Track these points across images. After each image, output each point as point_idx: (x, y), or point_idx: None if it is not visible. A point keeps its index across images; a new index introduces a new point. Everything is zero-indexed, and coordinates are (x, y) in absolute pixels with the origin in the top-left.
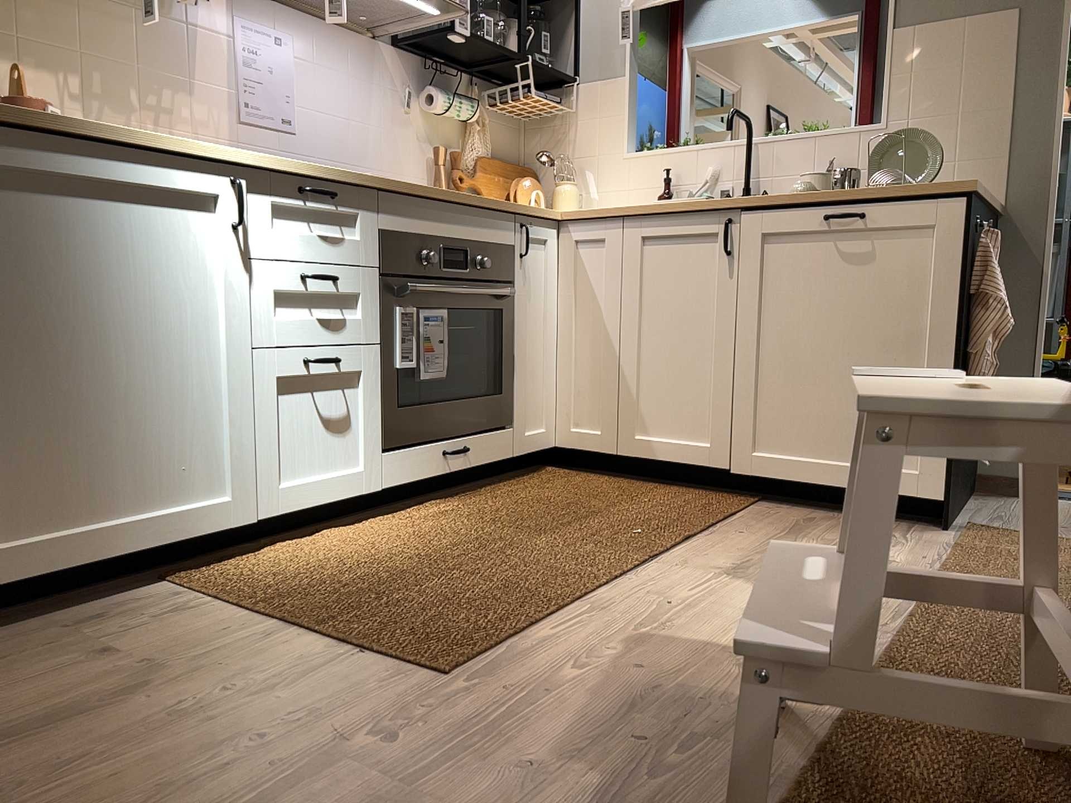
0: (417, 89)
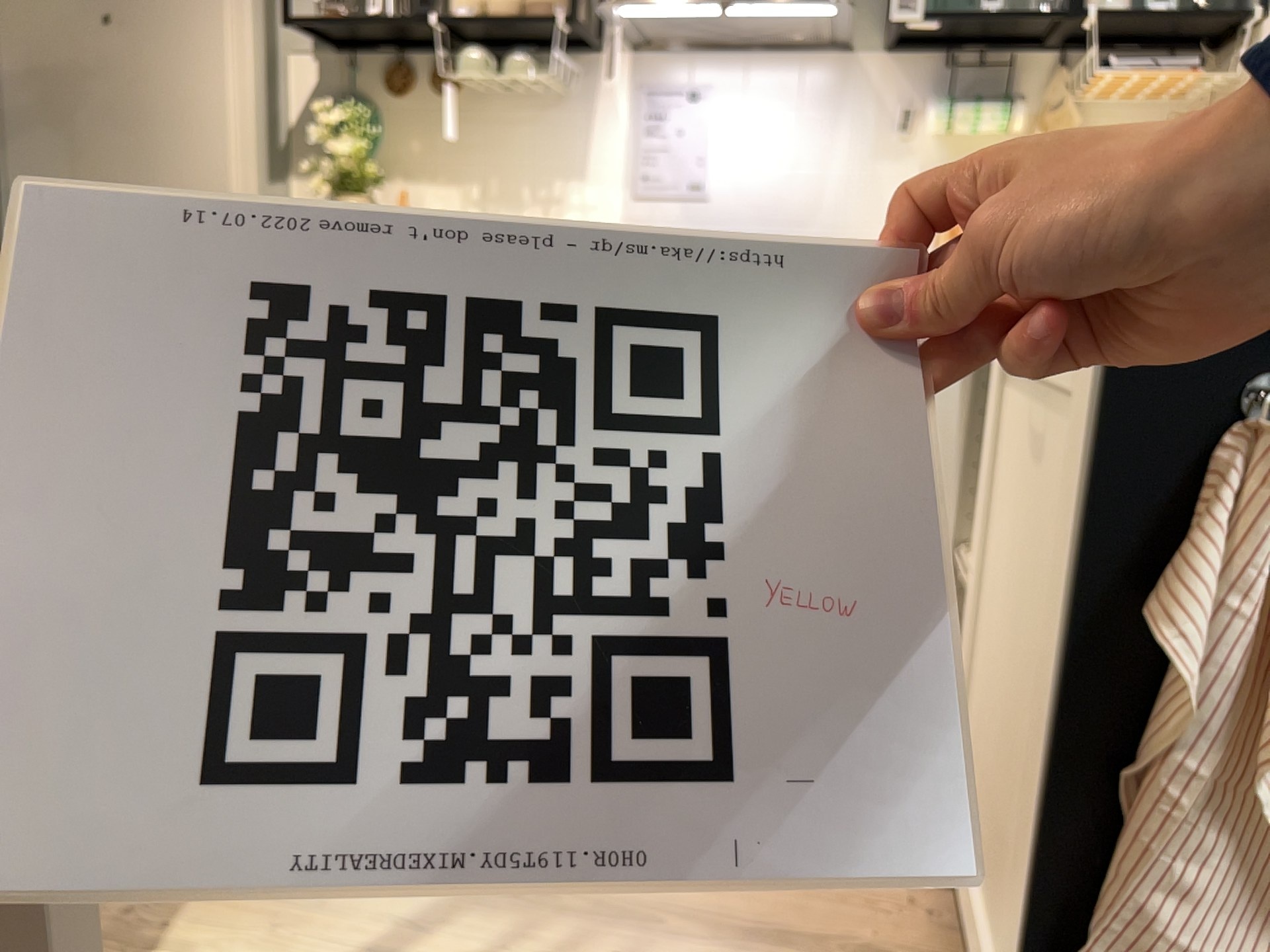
0: (929, 98)
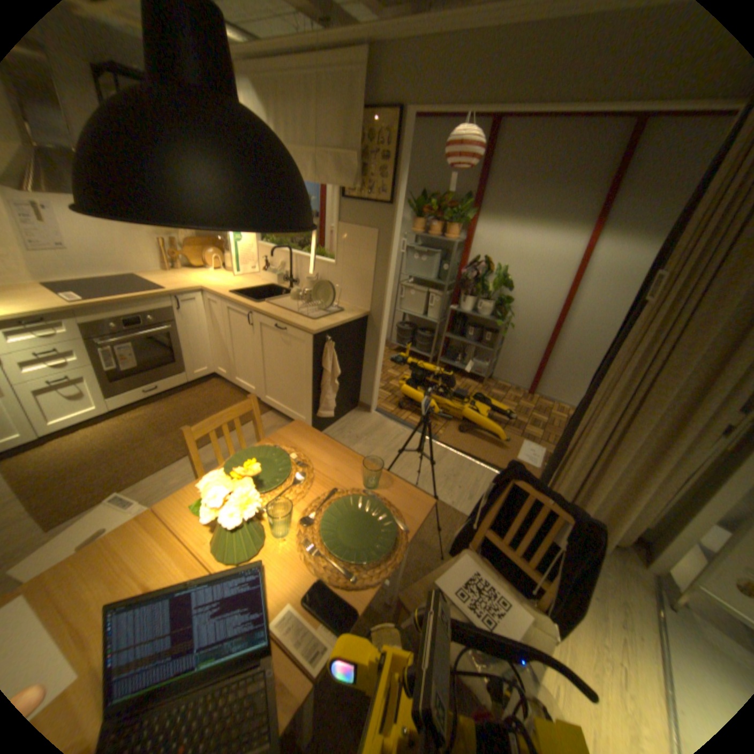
0: None
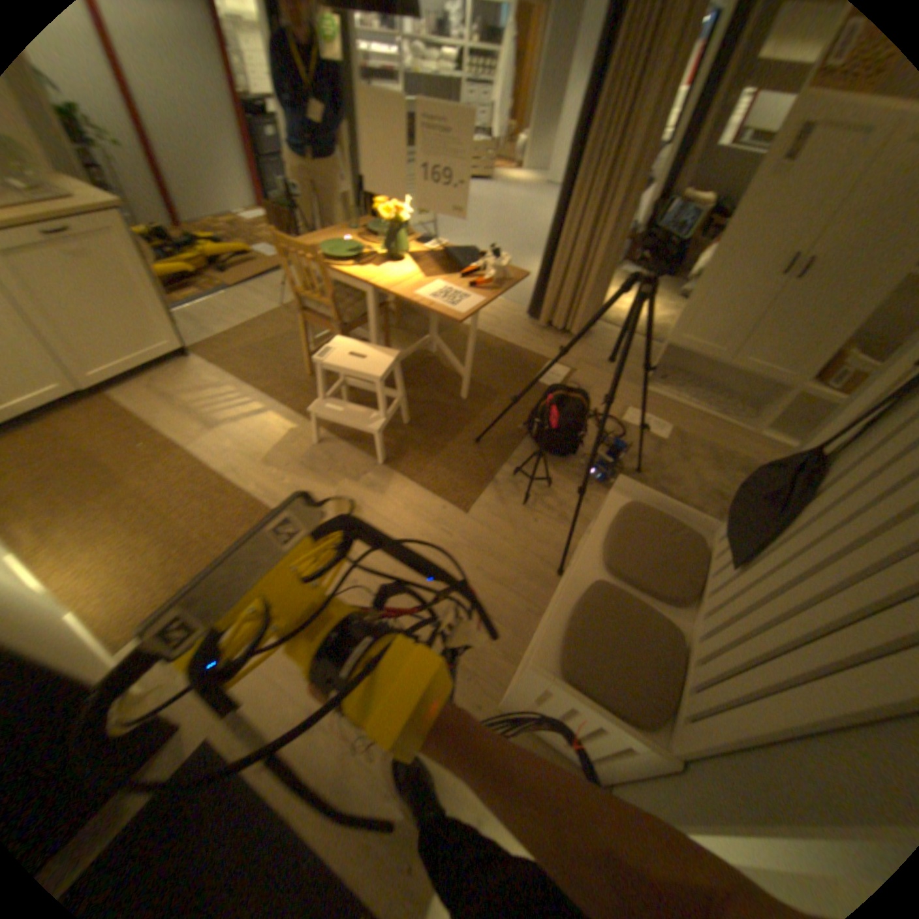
0: None
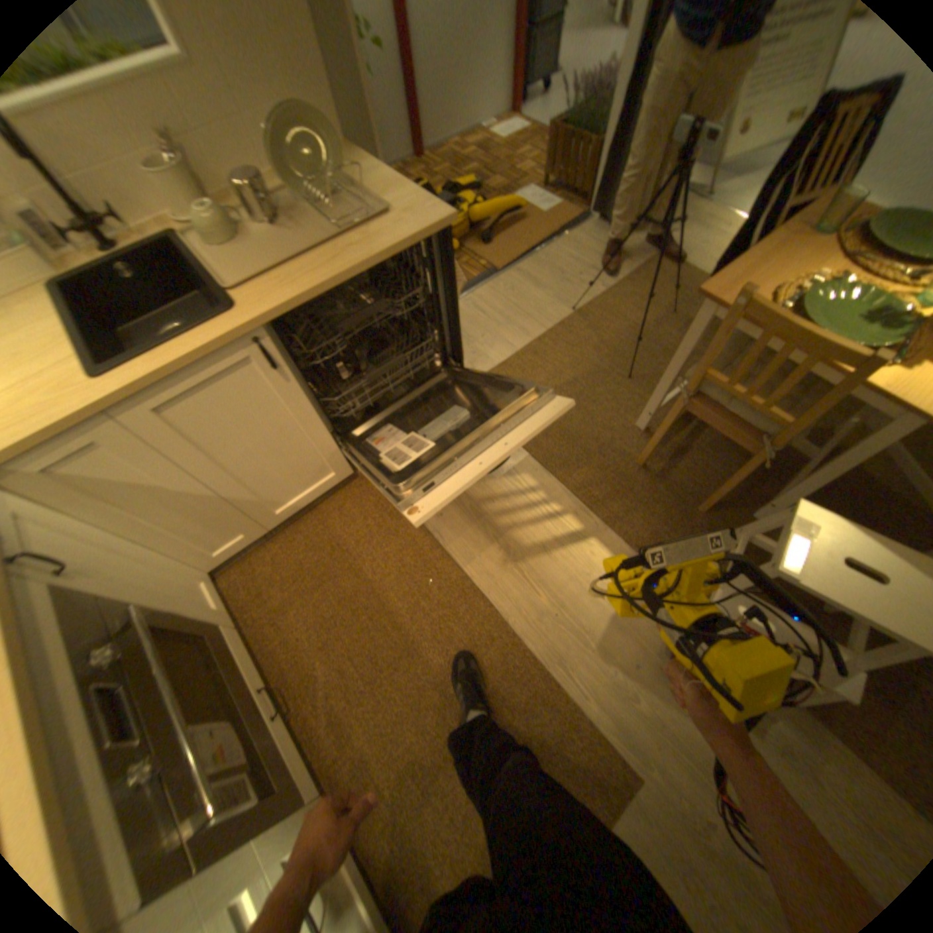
0: None
